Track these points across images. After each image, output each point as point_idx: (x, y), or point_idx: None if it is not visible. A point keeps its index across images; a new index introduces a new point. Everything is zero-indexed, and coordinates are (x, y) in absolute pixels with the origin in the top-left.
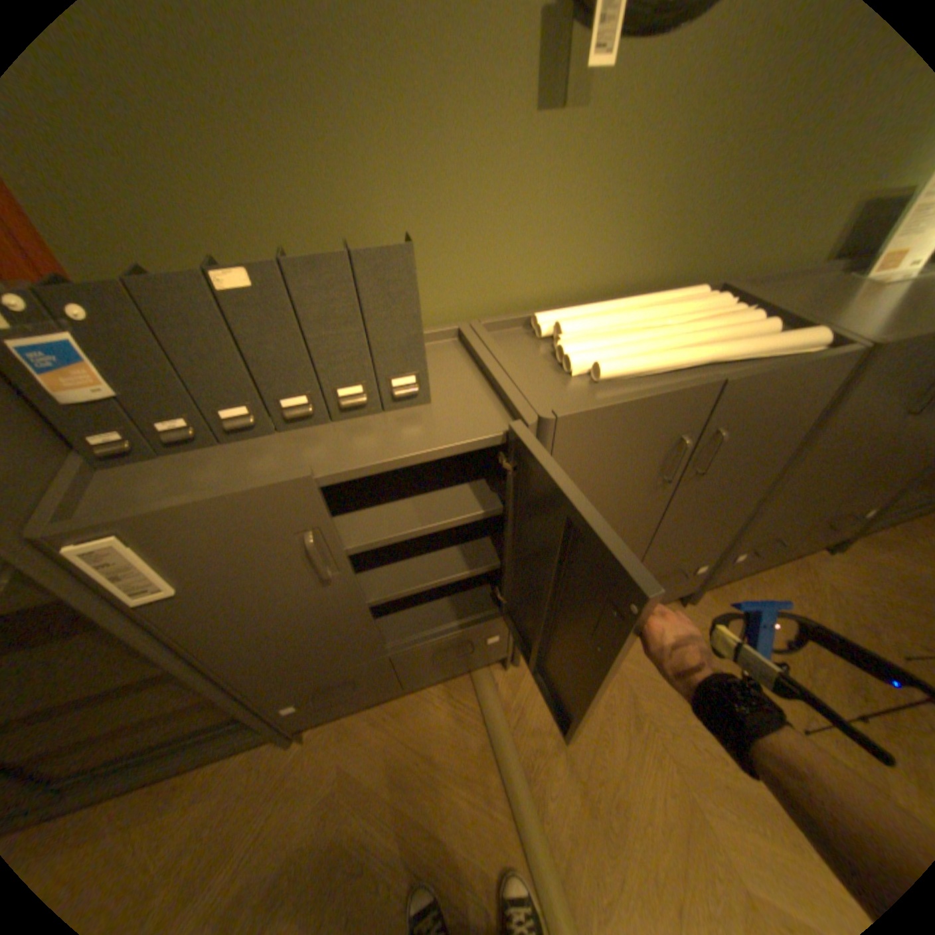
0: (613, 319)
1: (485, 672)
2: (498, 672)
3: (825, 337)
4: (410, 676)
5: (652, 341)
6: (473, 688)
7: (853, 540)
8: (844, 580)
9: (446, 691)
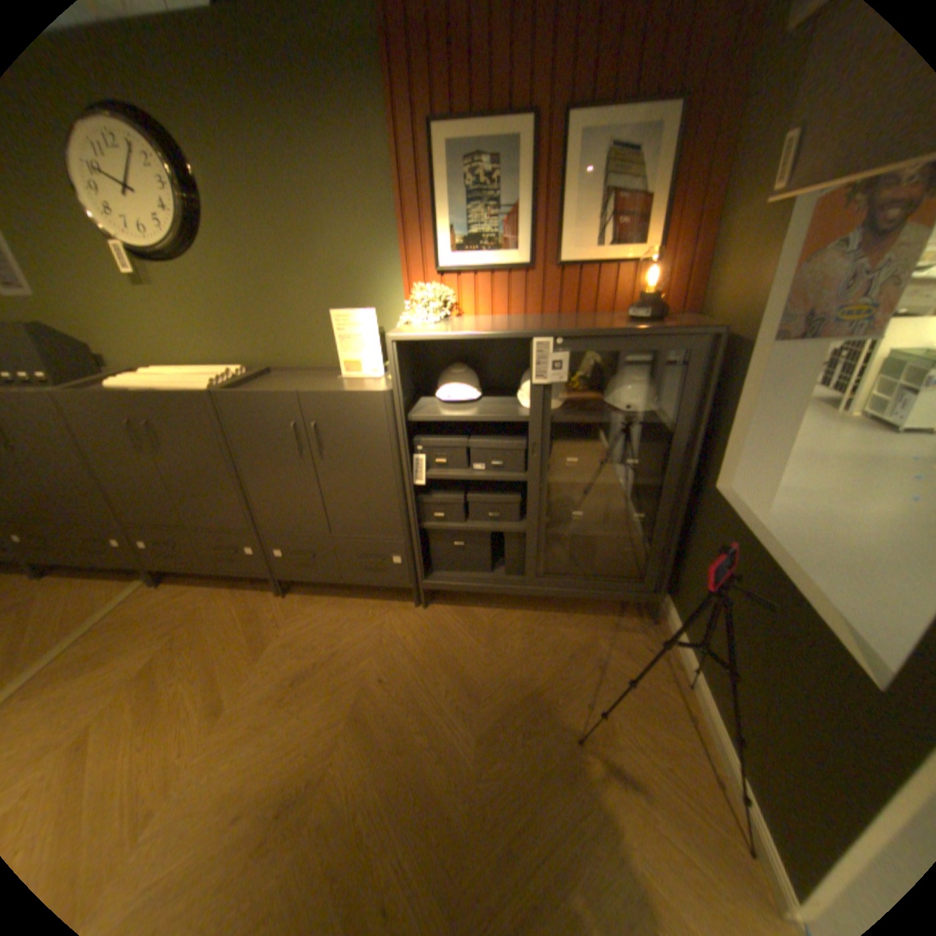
0: (161, 370)
1: (138, 583)
2: (144, 586)
3: (203, 386)
4: (75, 548)
5: (145, 378)
6: (123, 587)
7: (447, 605)
8: (396, 623)
9: (113, 584)
